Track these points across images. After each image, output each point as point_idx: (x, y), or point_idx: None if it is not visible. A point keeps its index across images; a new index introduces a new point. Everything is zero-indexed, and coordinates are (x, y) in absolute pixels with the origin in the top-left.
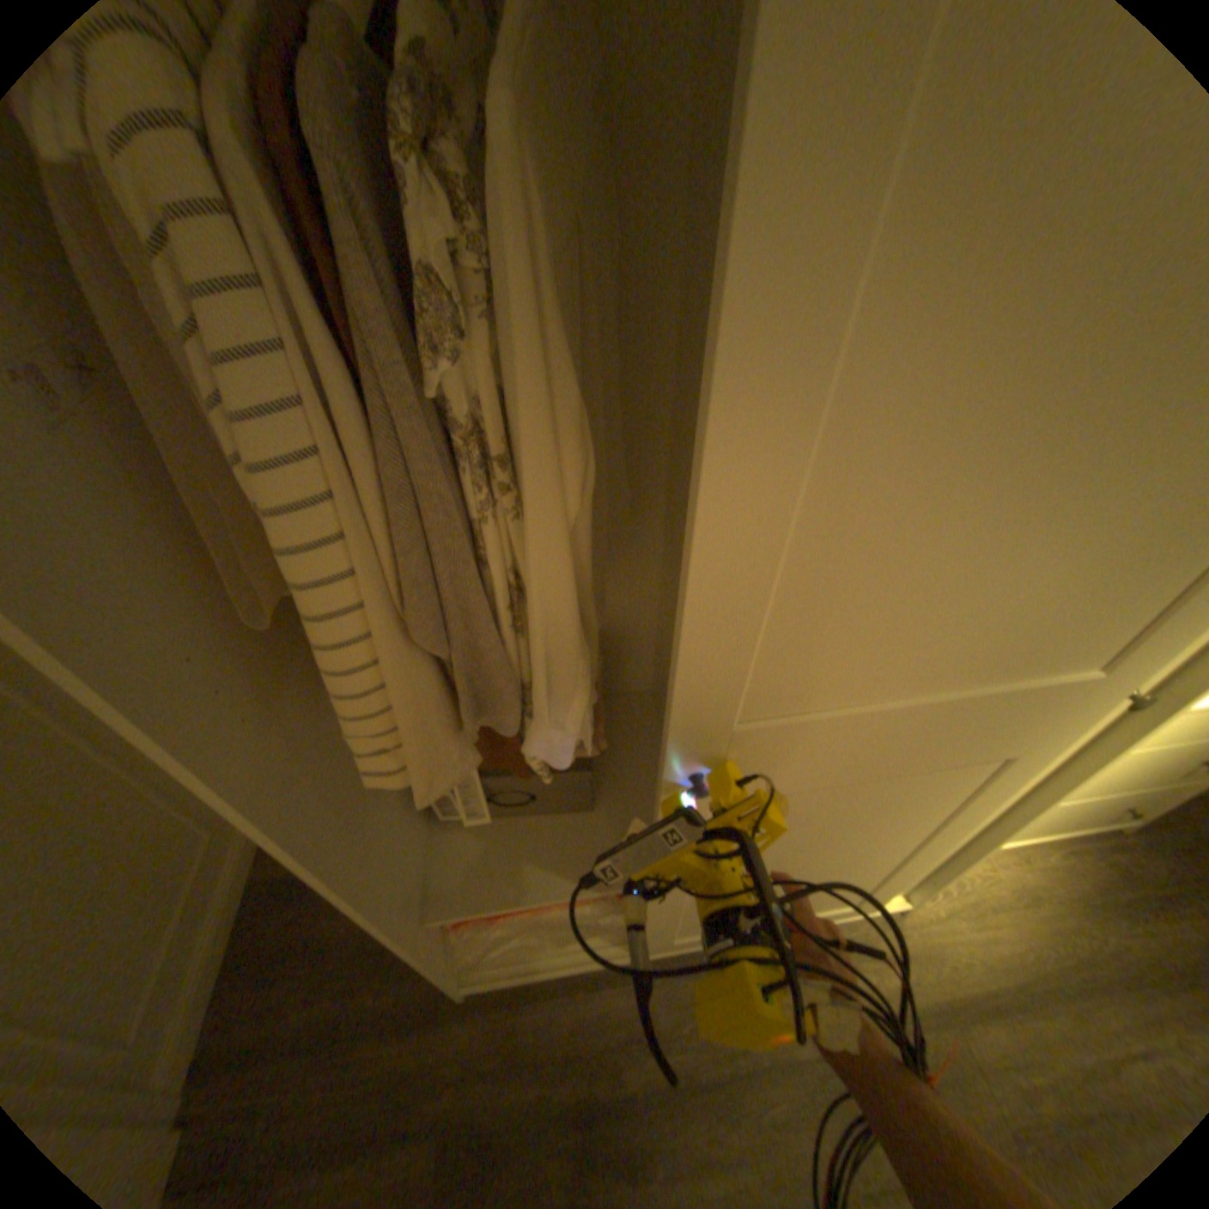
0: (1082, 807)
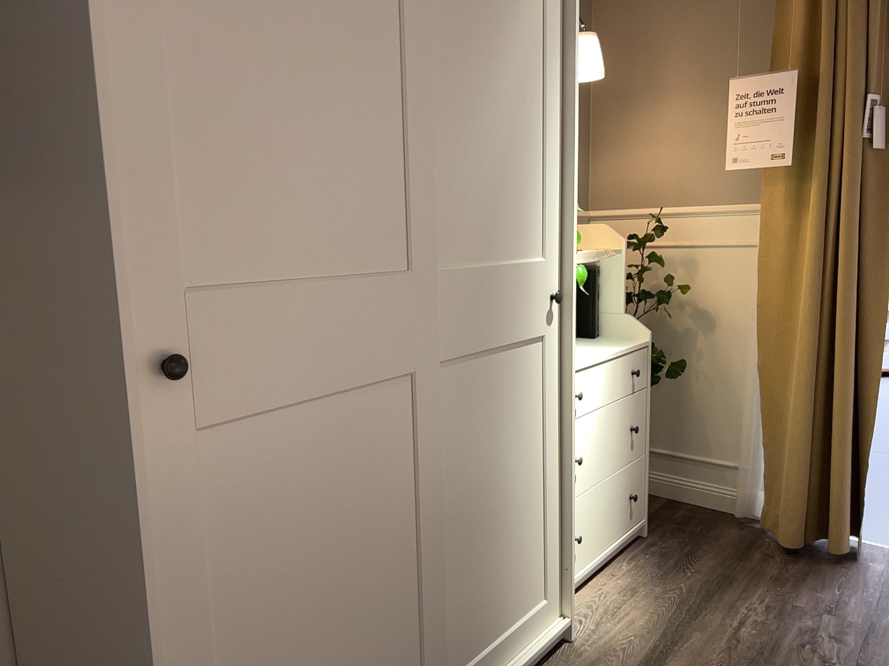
0: (607, 493)
